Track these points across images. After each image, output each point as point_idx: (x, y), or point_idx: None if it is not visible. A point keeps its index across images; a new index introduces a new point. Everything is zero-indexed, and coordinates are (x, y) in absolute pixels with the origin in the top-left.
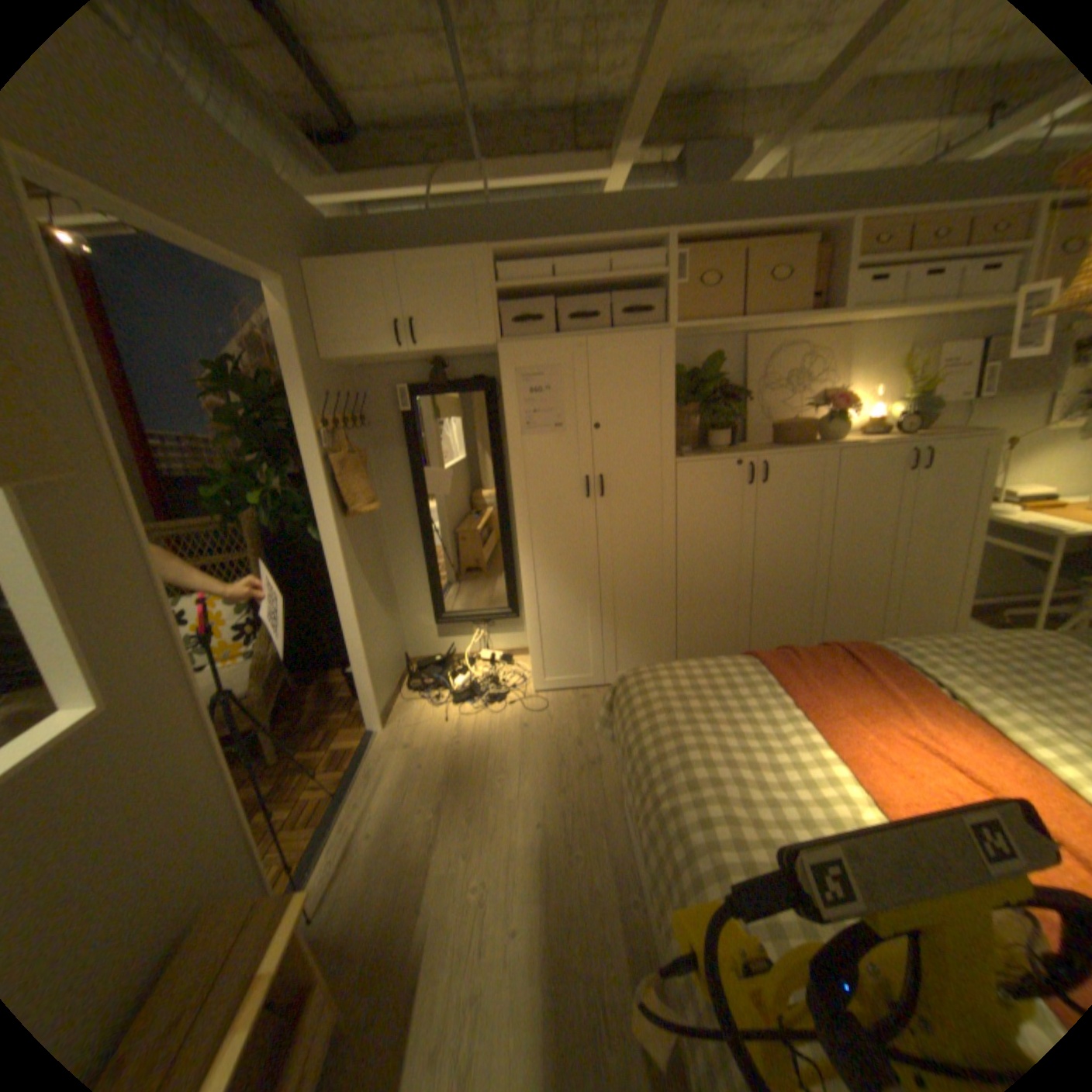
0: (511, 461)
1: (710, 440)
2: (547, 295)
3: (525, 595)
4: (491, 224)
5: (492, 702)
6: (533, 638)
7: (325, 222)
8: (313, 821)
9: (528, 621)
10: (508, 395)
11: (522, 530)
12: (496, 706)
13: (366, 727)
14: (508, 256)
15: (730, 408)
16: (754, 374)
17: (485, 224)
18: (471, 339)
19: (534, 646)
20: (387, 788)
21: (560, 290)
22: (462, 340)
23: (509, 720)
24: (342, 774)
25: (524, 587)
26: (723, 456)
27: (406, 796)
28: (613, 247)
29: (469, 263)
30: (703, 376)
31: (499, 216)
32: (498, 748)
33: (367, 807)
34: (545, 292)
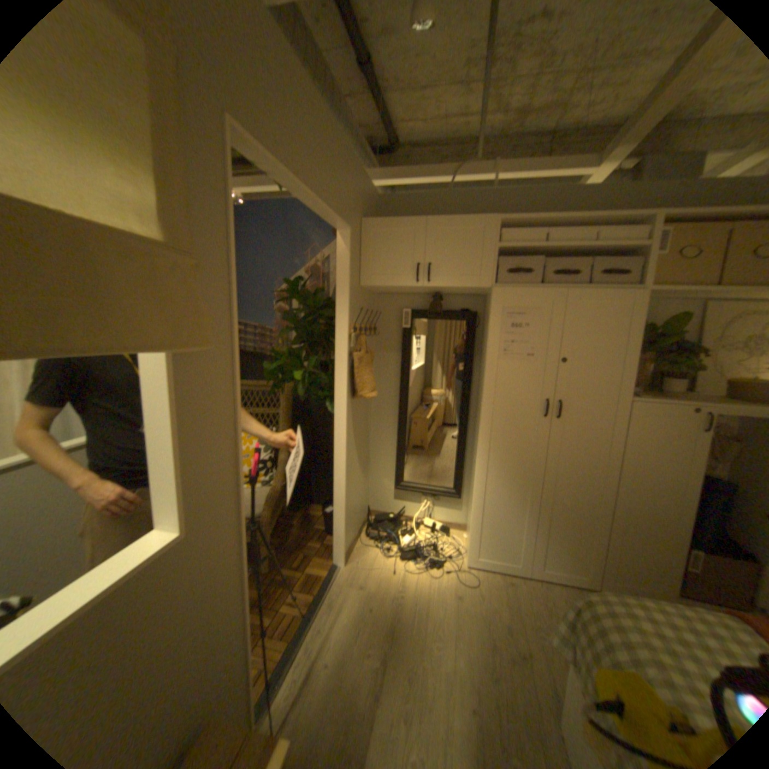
0: (485, 378)
1: (665, 386)
2: (534, 256)
3: (475, 486)
4: (495, 203)
5: (431, 567)
6: (475, 523)
7: (378, 198)
8: (286, 637)
9: (473, 508)
10: (493, 327)
11: (483, 434)
12: (434, 572)
13: (333, 562)
14: (510, 225)
15: (691, 361)
16: (710, 335)
17: (490, 204)
18: (471, 283)
19: (475, 530)
20: (344, 624)
21: (547, 252)
22: (464, 283)
23: (446, 589)
24: (311, 600)
25: (476, 479)
26: (681, 402)
27: (358, 638)
28: (600, 222)
29: (481, 228)
30: (665, 331)
31: (502, 198)
32: (436, 615)
33: (327, 638)
34: (534, 253)
